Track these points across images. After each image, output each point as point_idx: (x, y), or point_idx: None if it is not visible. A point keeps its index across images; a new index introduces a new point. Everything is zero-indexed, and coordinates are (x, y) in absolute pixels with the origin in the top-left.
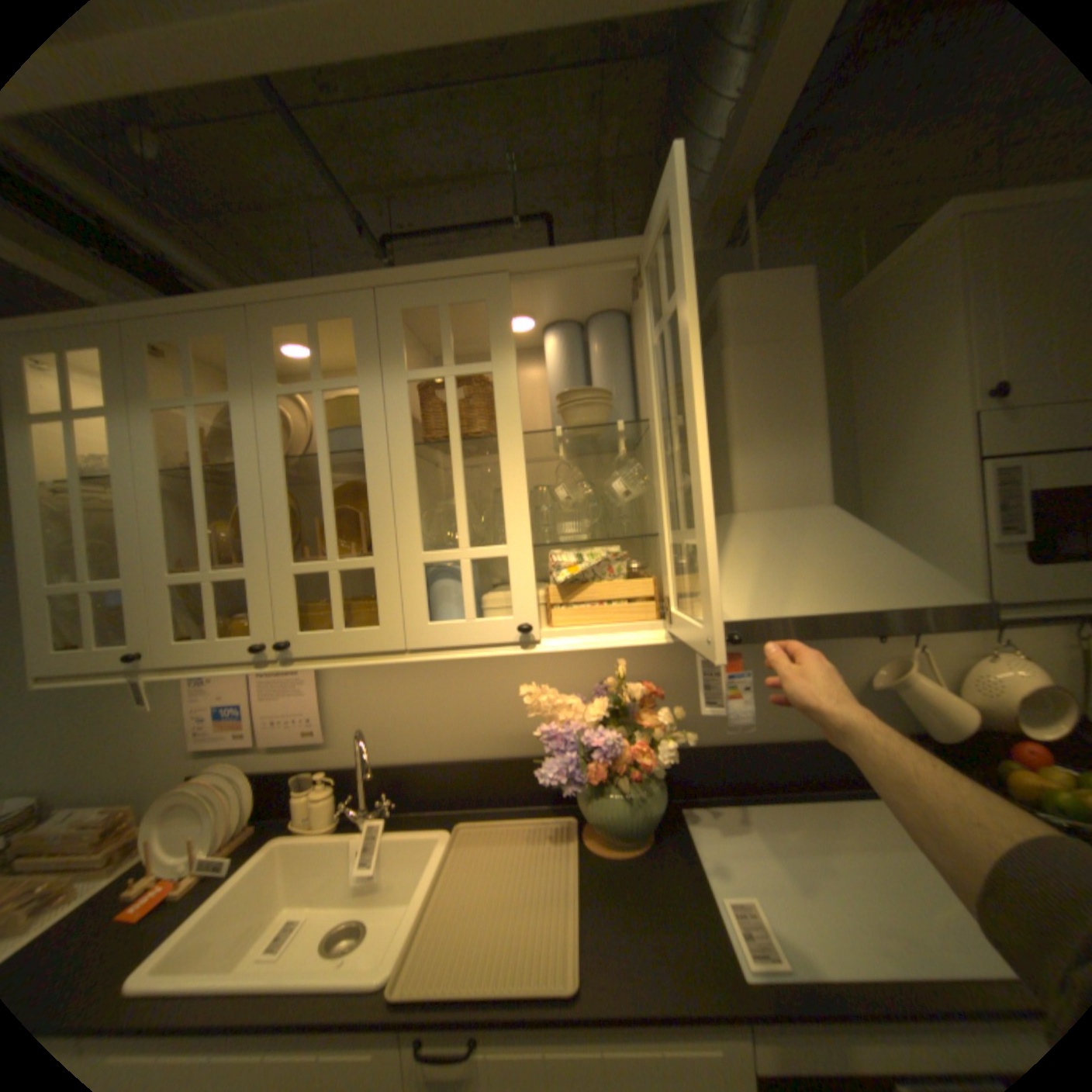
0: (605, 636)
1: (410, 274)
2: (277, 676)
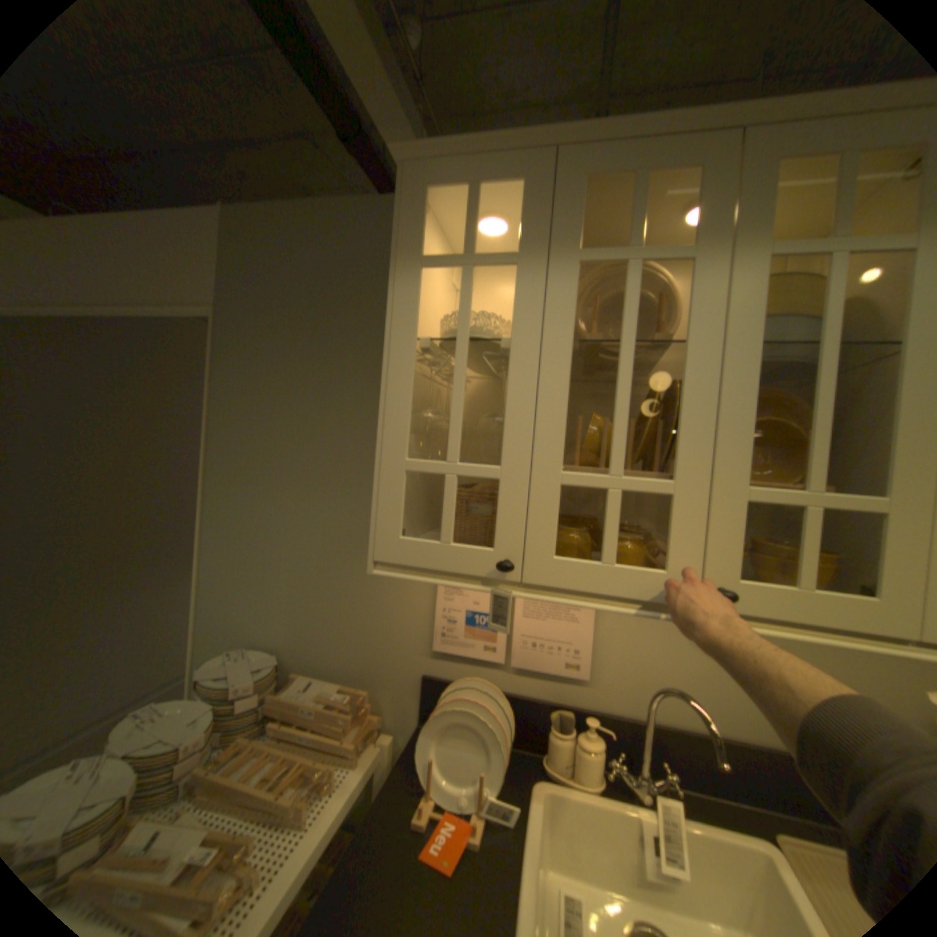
0: None
1: None
2: None
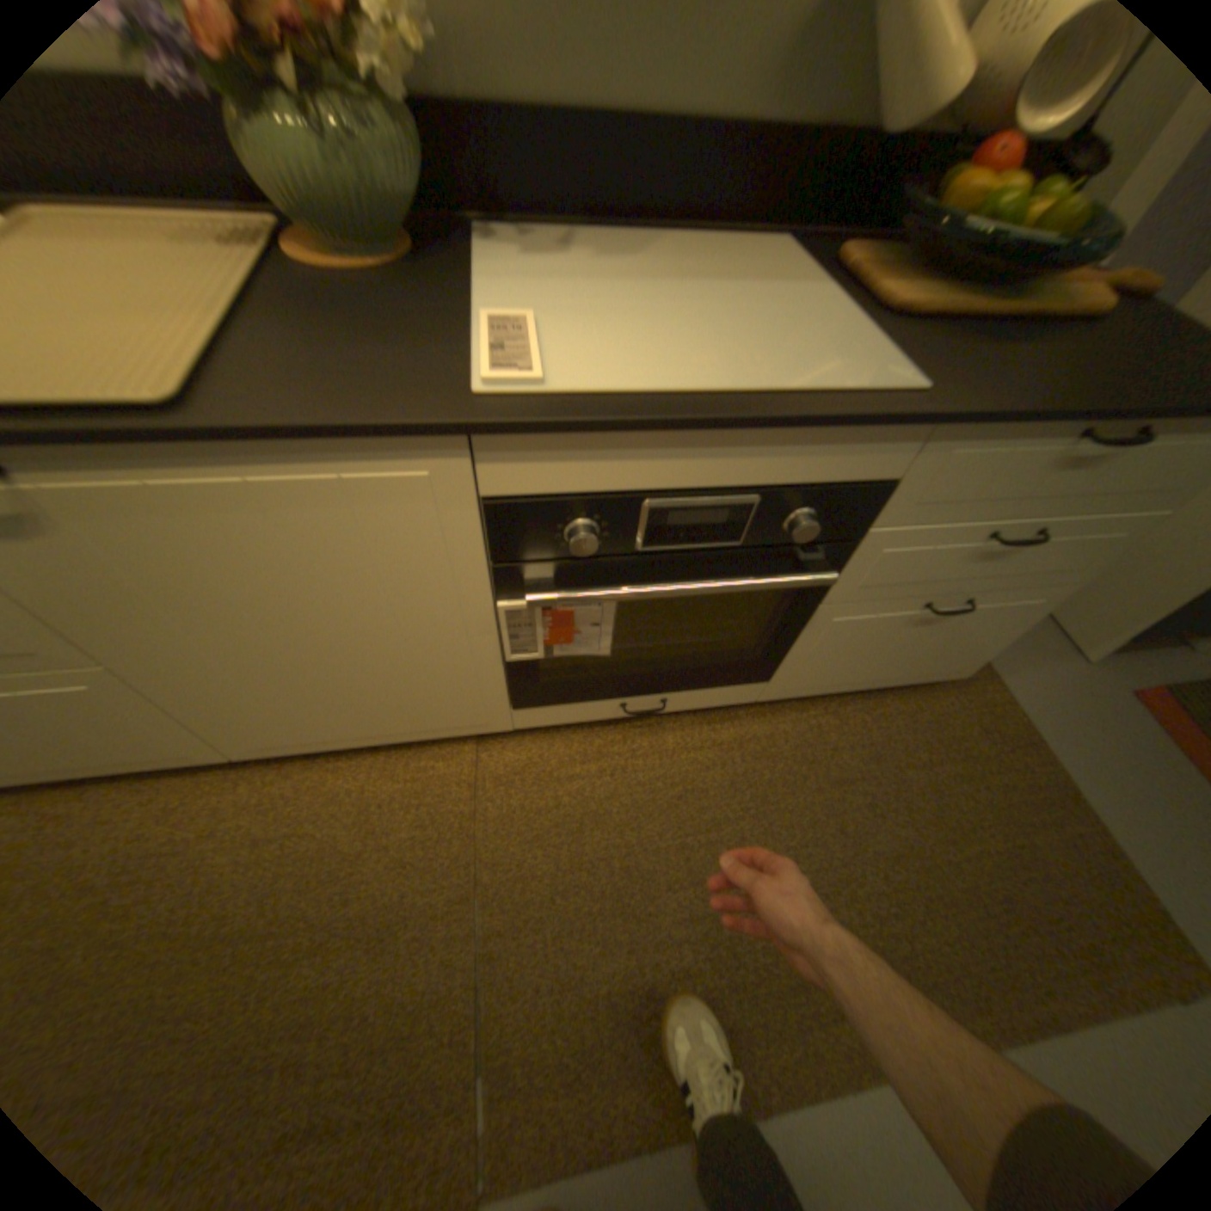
0: None
1: None
2: None
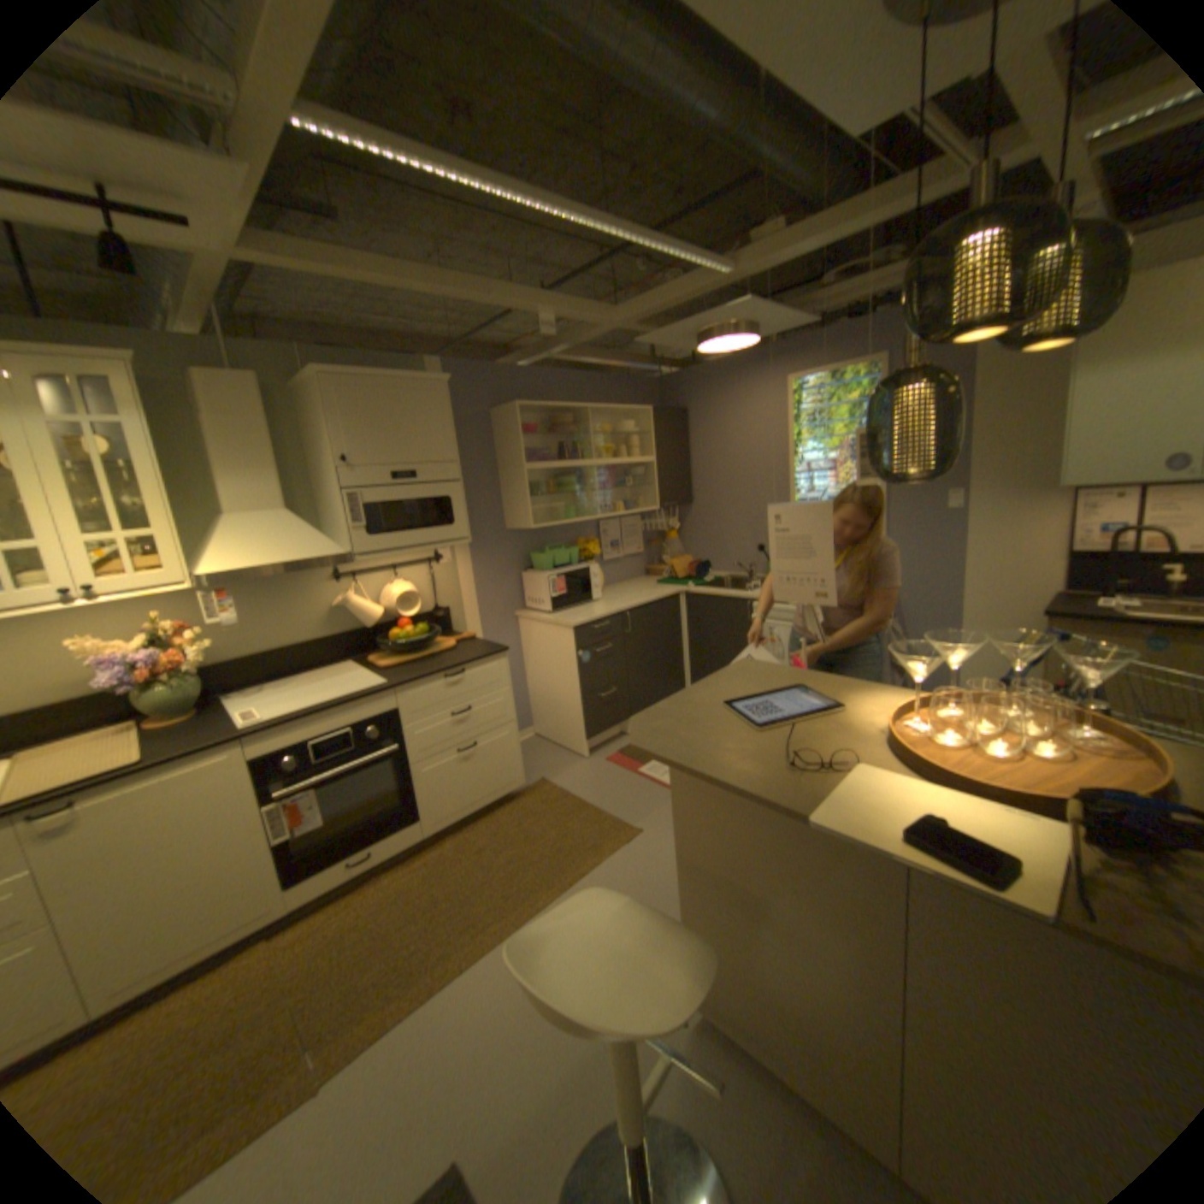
0: (133, 590)
1: None
2: None
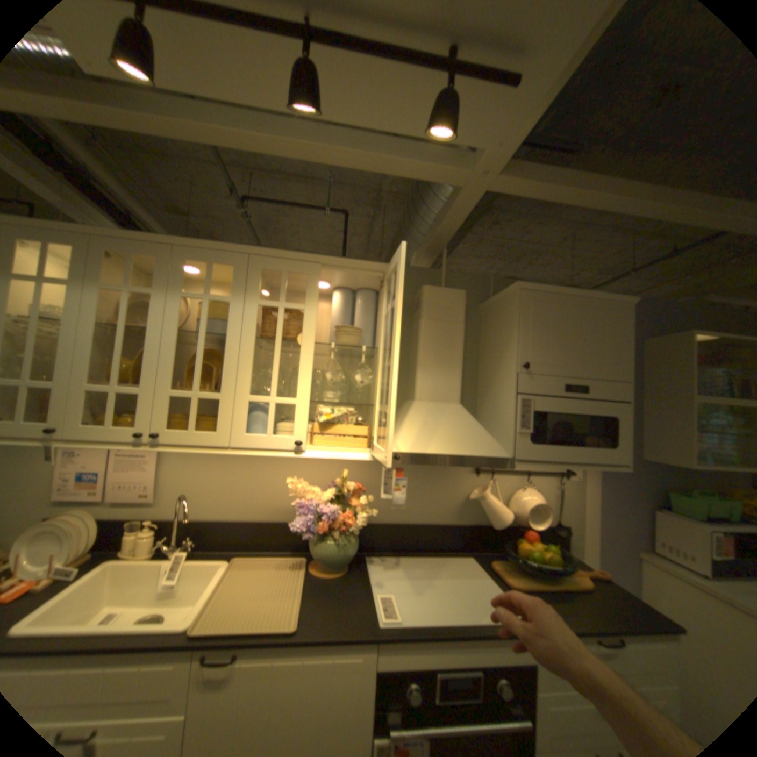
0: (339, 452)
1: (270, 252)
2: (131, 456)
